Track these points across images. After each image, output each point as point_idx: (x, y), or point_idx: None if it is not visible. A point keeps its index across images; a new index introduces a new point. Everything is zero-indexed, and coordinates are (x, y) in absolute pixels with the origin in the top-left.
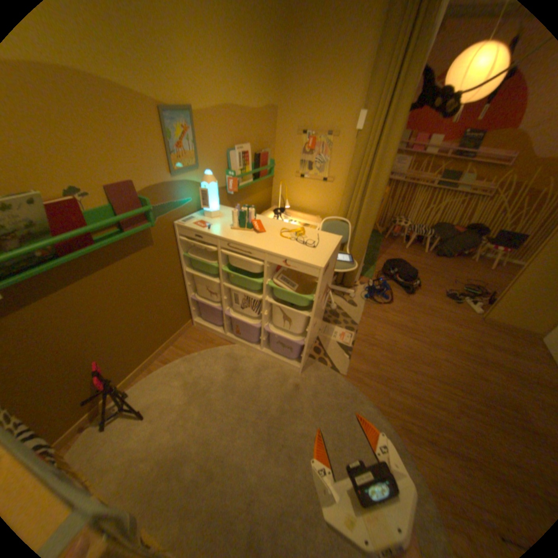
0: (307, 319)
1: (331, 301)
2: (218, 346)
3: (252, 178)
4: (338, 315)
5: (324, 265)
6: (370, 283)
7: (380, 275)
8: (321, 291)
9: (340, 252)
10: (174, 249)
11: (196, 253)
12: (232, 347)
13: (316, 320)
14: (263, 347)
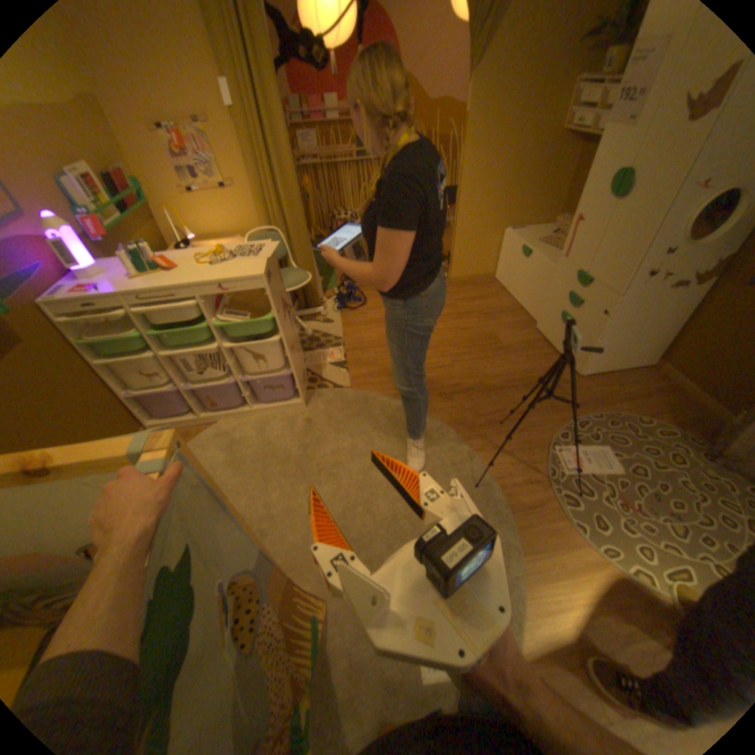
0: (280, 344)
1: (304, 328)
2: (196, 435)
3: (116, 211)
4: (318, 339)
5: (263, 272)
6: (337, 294)
7: (343, 281)
8: (279, 309)
9: (286, 269)
10: (58, 339)
11: (94, 333)
12: (214, 427)
13: (290, 343)
14: (251, 404)
